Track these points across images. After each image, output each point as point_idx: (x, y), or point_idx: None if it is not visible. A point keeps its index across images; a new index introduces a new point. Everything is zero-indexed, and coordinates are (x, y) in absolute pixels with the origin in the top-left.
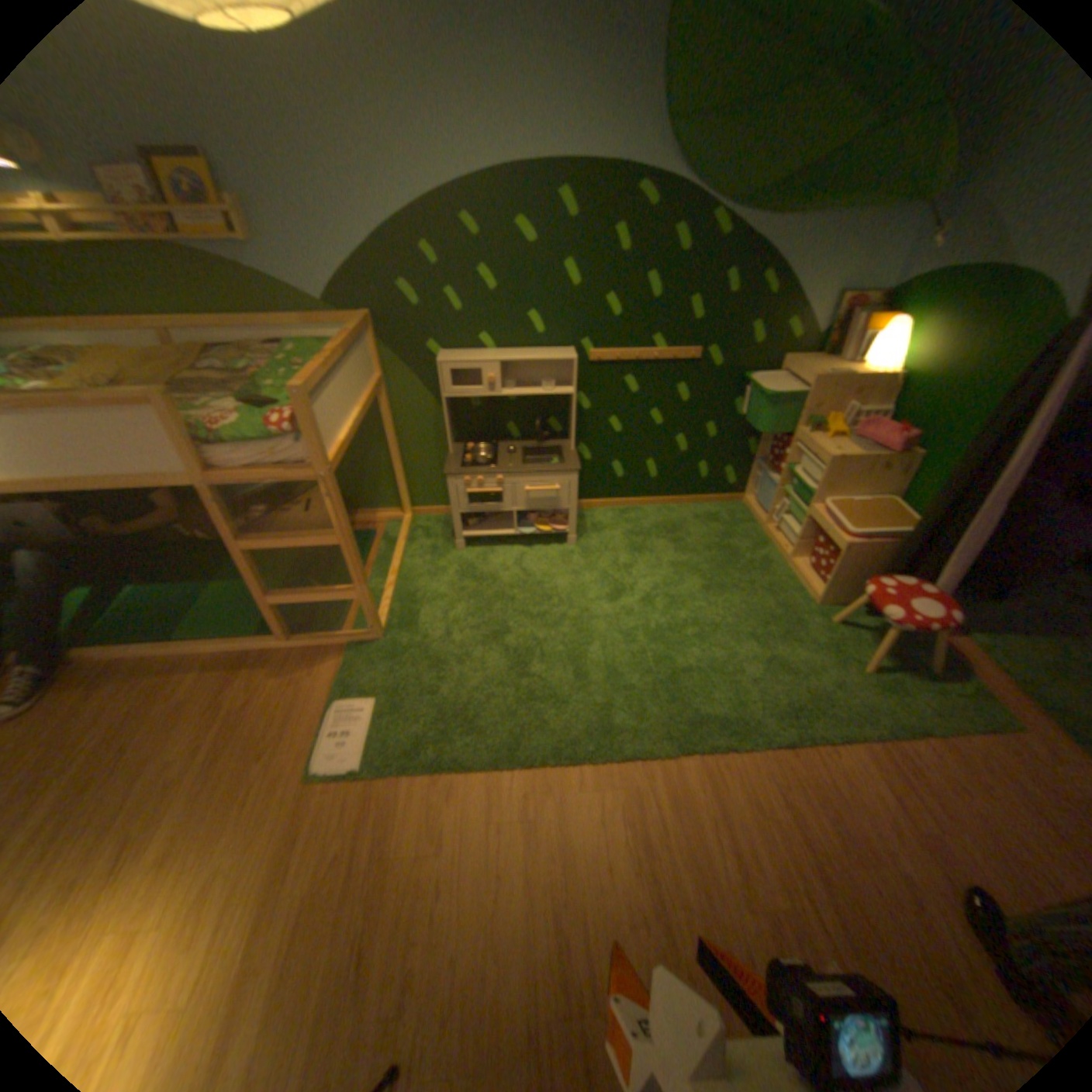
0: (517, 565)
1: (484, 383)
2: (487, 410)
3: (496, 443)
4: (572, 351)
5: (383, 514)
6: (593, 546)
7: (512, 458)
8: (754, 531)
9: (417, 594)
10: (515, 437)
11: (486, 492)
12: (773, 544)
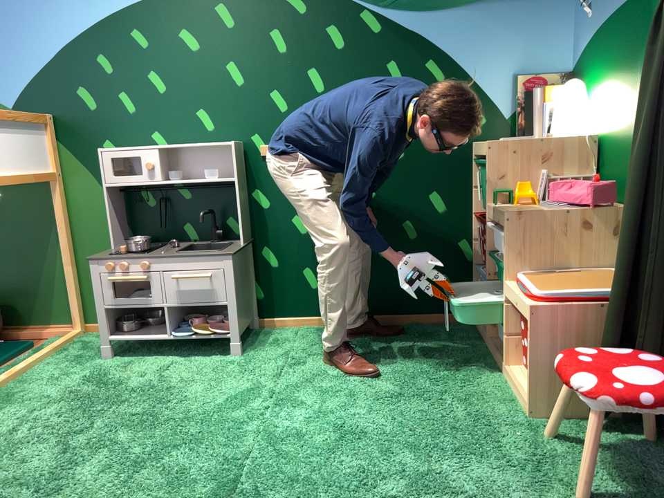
0: (159, 372)
1: (143, 169)
2: (162, 208)
3: (169, 242)
4: (238, 141)
5: (54, 329)
6: (263, 357)
7: (172, 249)
8: (476, 345)
9: (18, 394)
10: (192, 237)
11: (128, 278)
12: (494, 356)
